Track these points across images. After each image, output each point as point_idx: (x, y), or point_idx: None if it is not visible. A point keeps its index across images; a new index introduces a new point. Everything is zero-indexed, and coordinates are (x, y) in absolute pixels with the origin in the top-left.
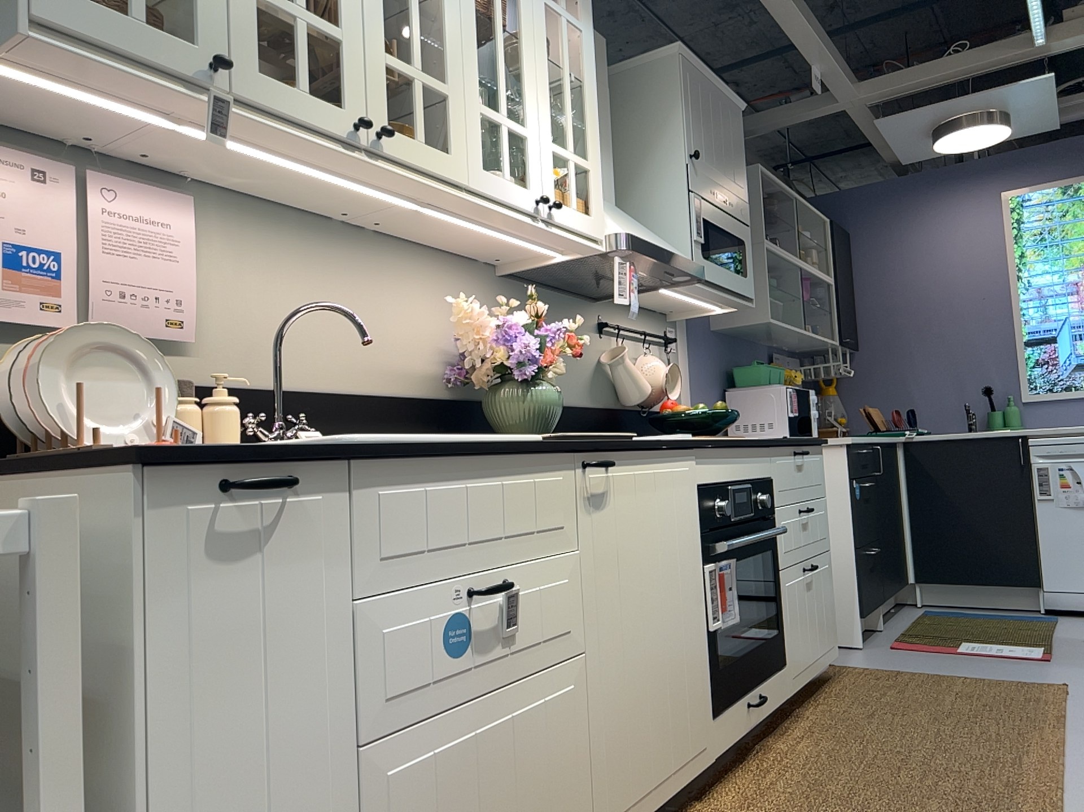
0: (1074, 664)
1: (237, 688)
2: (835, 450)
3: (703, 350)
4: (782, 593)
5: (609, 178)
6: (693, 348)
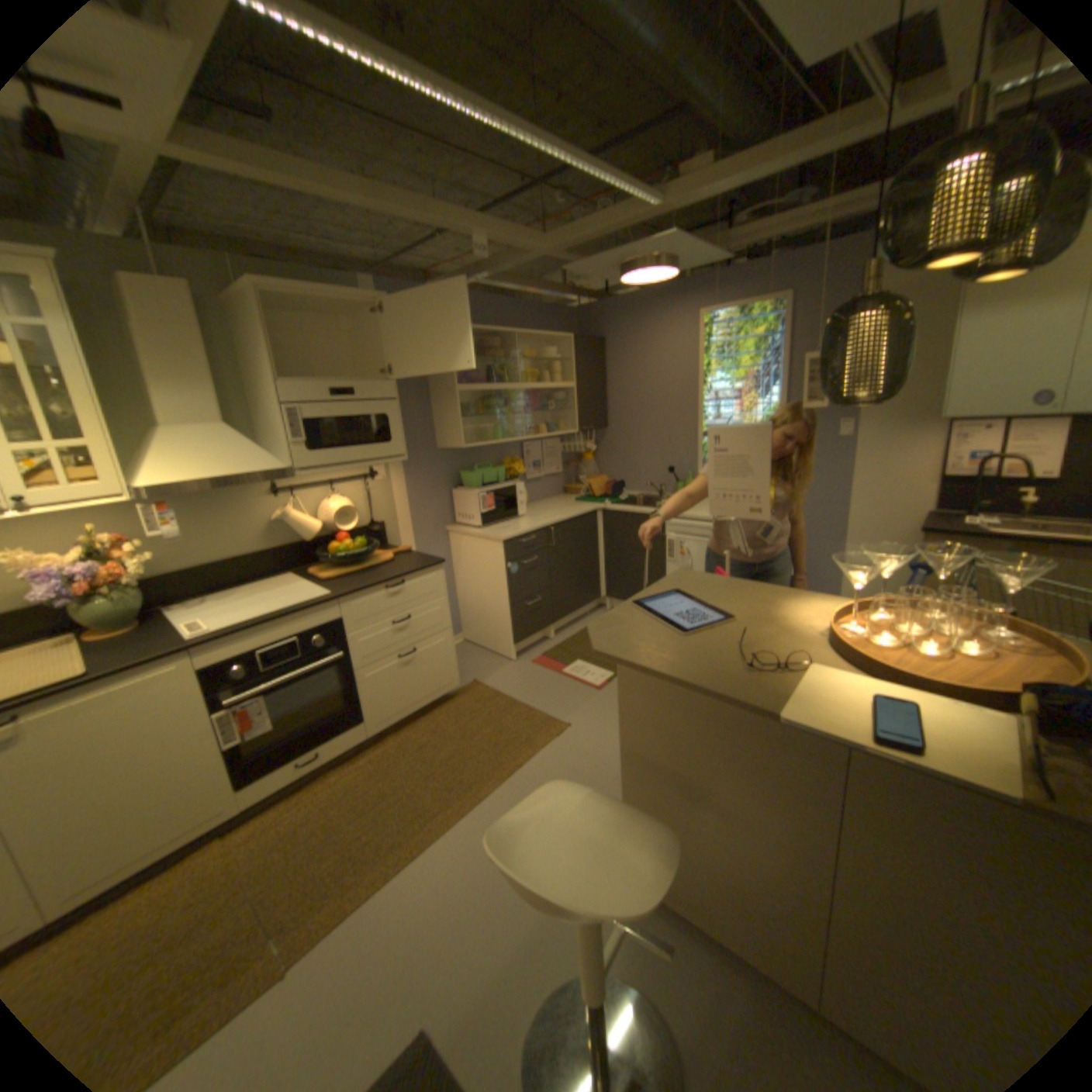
0: (606, 699)
1: None
2: (497, 543)
3: (422, 467)
4: (356, 684)
5: (203, 404)
6: (408, 469)
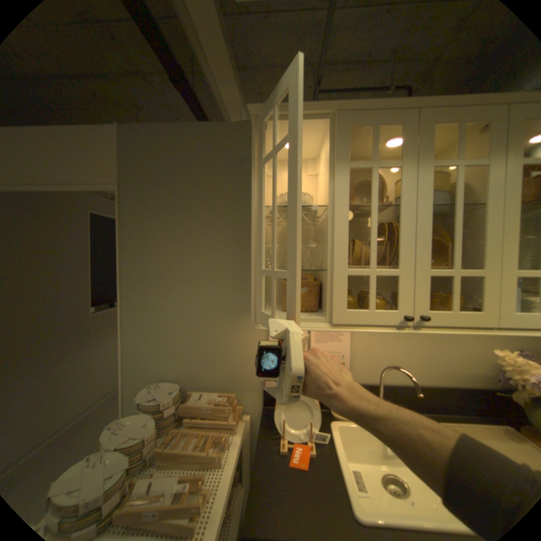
0: None
1: None
2: None
3: None
4: None
5: None
6: None
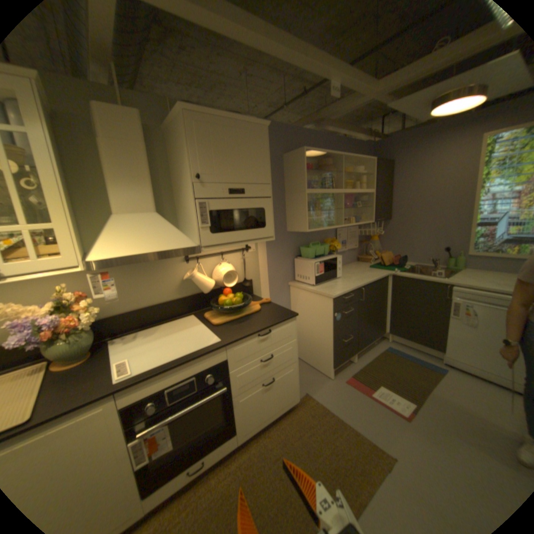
0: (419, 433)
1: None
2: (328, 298)
3: (277, 243)
4: (233, 407)
5: (143, 198)
6: (268, 245)
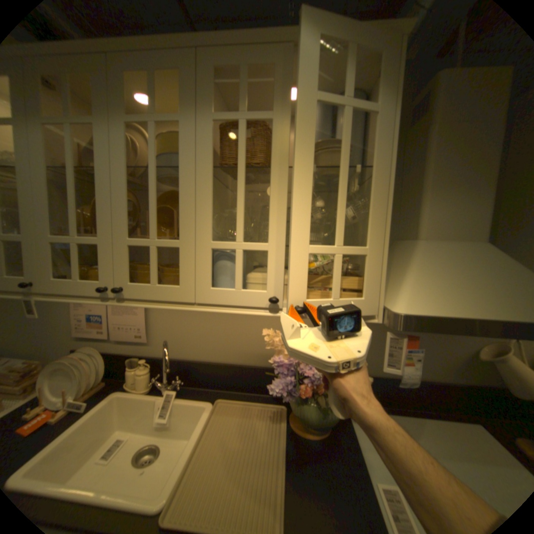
0: None
1: None
2: None
3: None
4: None
5: (475, 217)
6: None
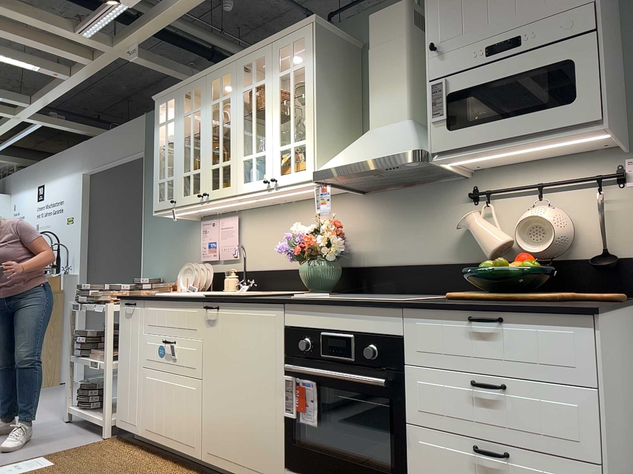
0: None
1: (128, 343)
2: None
3: None
4: (408, 444)
5: (396, 105)
6: None
